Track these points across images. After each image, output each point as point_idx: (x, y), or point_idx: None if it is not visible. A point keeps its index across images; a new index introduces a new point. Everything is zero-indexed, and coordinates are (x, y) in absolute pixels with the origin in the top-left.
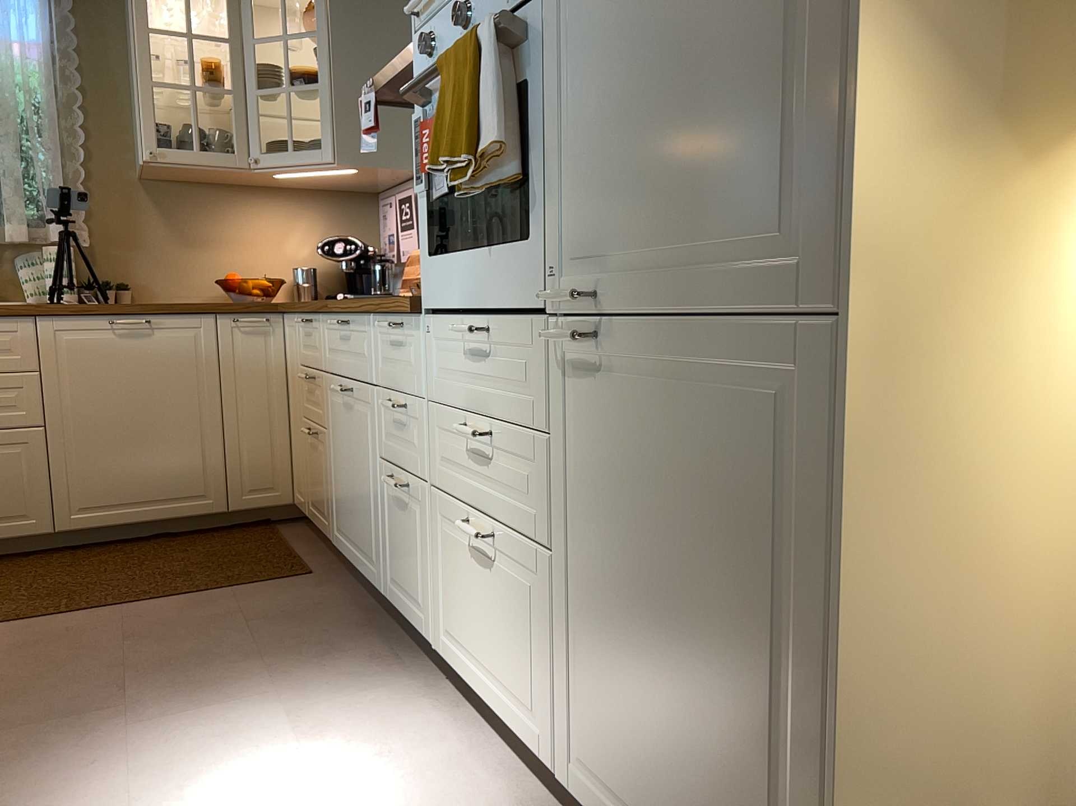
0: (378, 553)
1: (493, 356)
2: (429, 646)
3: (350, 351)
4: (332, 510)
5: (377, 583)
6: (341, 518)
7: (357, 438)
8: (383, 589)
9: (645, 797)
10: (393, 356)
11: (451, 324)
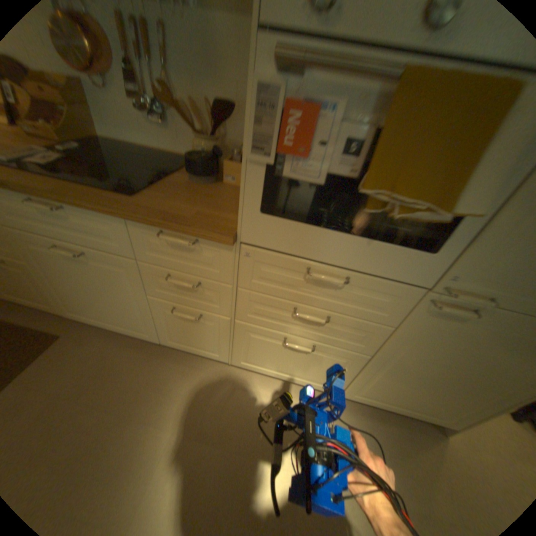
0: (150, 329)
1: (342, 286)
2: (221, 361)
3: (71, 227)
4: (58, 303)
5: (149, 338)
6: (76, 308)
7: (101, 279)
8: (159, 341)
9: (400, 400)
10: (175, 252)
11: (285, 259)
